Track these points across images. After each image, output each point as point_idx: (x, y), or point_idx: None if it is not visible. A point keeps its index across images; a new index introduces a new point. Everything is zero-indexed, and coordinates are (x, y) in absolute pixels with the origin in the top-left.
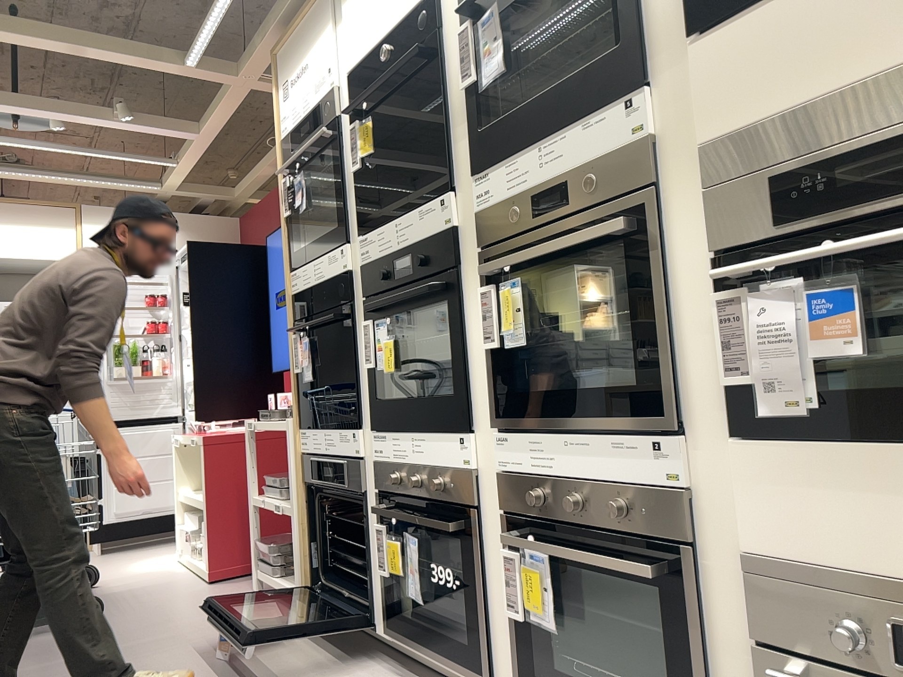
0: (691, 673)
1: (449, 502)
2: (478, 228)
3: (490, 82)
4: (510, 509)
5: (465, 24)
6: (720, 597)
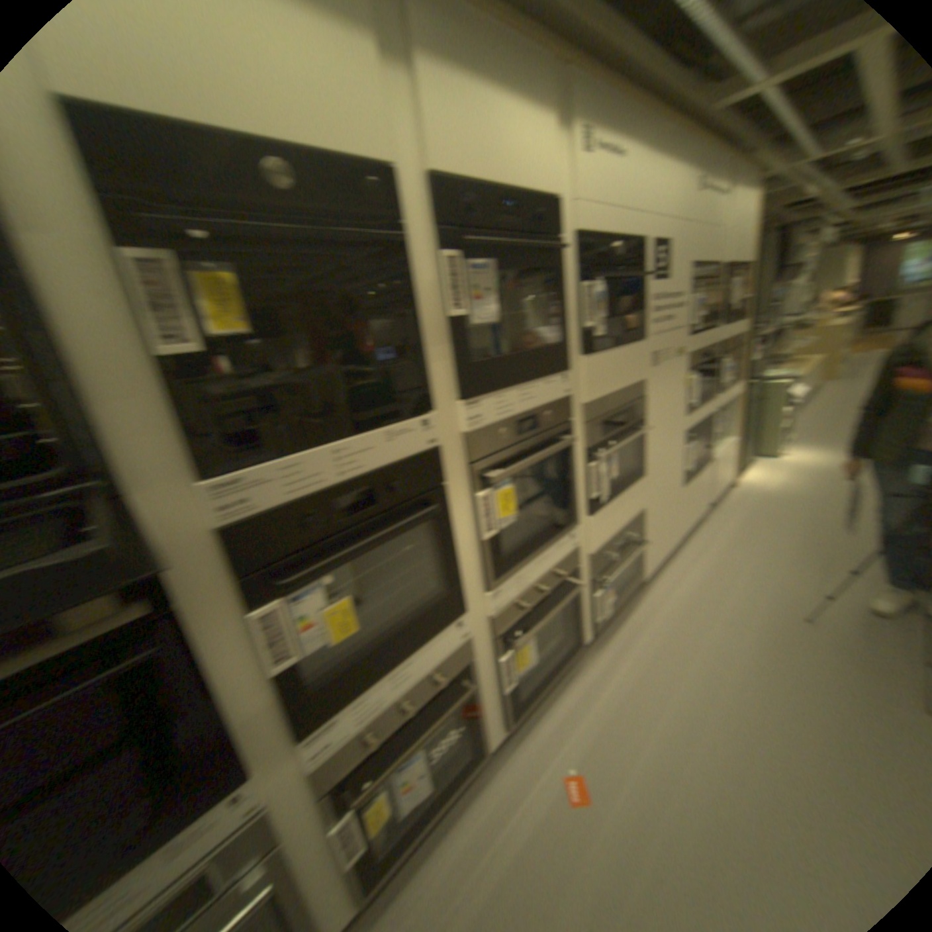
0: (582, 614)
1: (452, 682)
2: (469, 447)
3: (479, 323)
4: (504, 632)
5: (460, 253)
6: (582, 580)
